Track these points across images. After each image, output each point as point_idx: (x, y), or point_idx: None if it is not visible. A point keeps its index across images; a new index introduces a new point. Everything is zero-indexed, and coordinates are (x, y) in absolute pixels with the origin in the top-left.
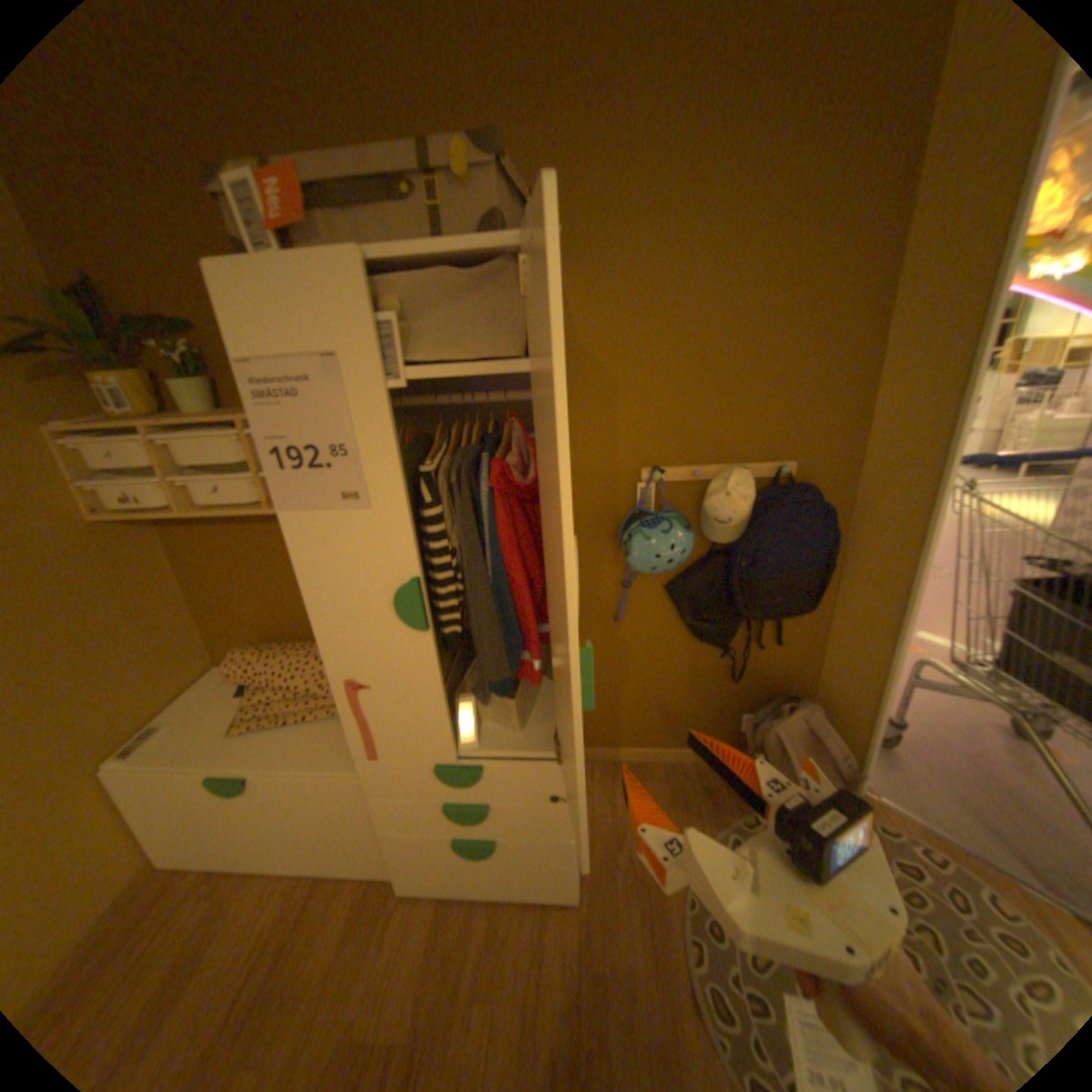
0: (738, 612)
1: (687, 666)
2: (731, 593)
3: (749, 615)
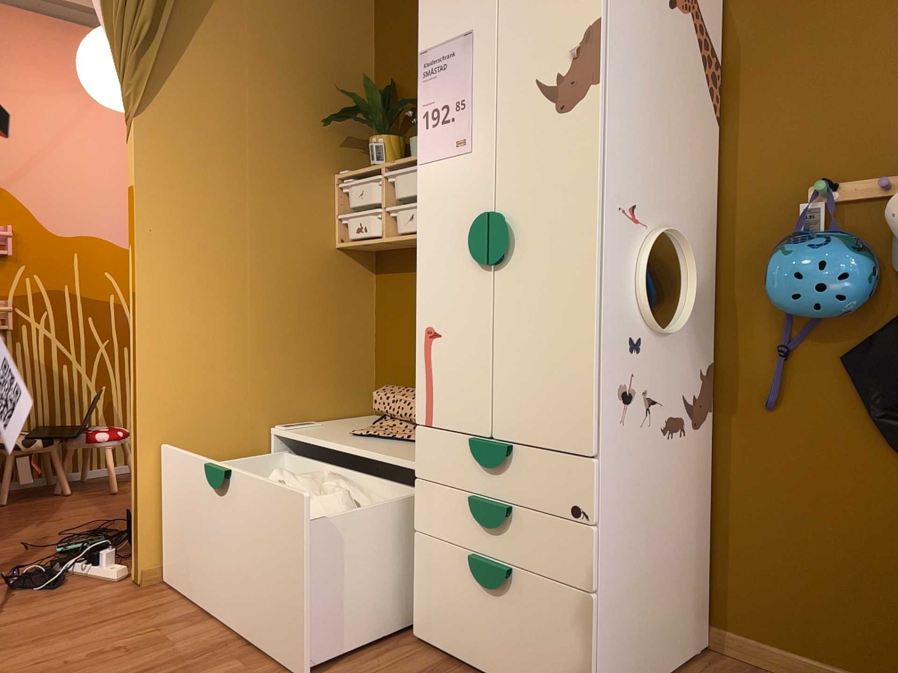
0: None
1: (886, 506)
2: None
3: None
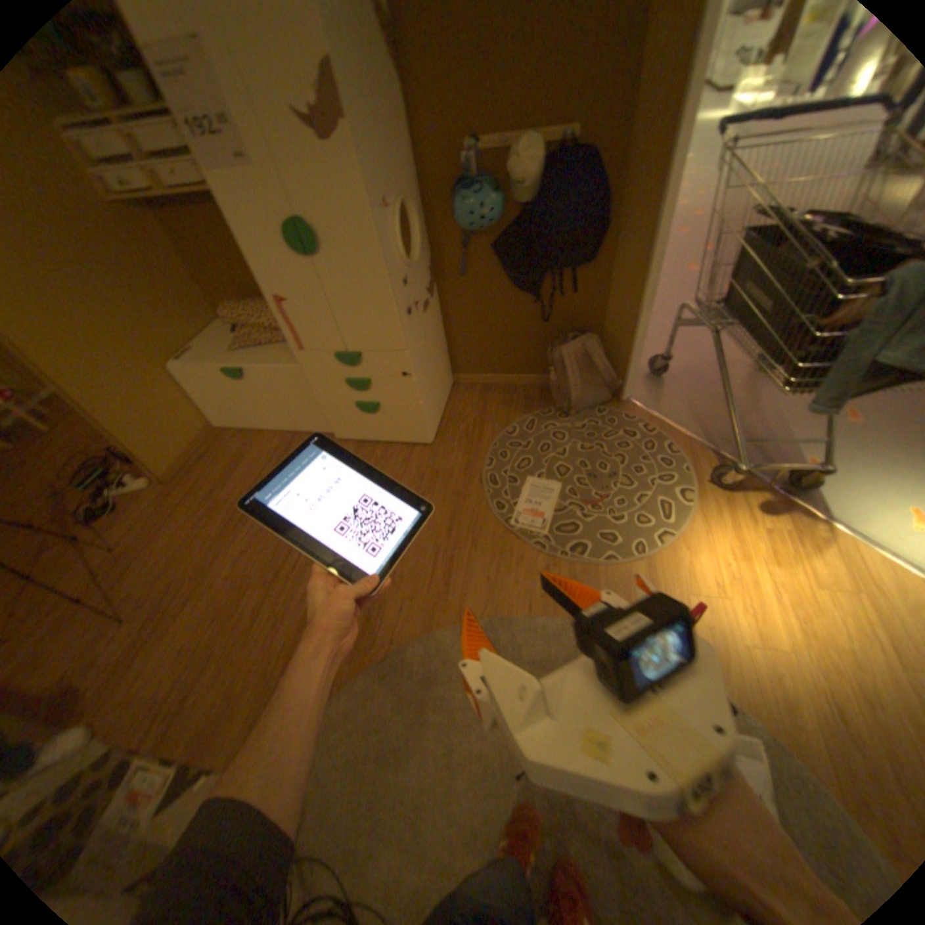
0: (542, 266)
1: (512, 312)
2: (532, 248)
3: (550, 268)
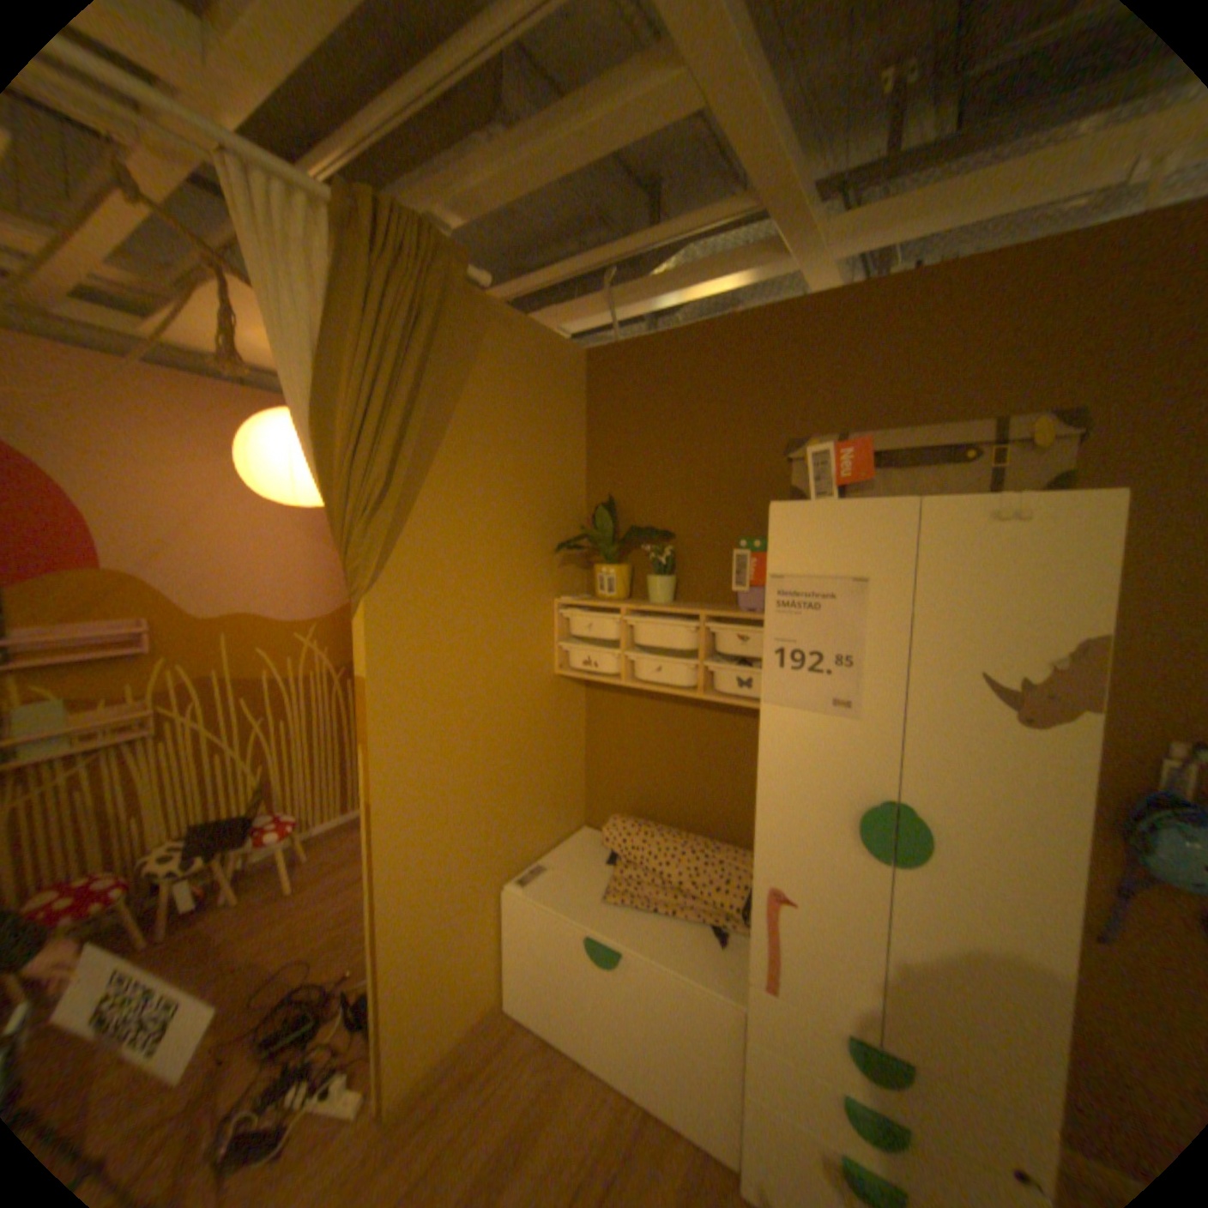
0: None
1: None
2: None
3: None
